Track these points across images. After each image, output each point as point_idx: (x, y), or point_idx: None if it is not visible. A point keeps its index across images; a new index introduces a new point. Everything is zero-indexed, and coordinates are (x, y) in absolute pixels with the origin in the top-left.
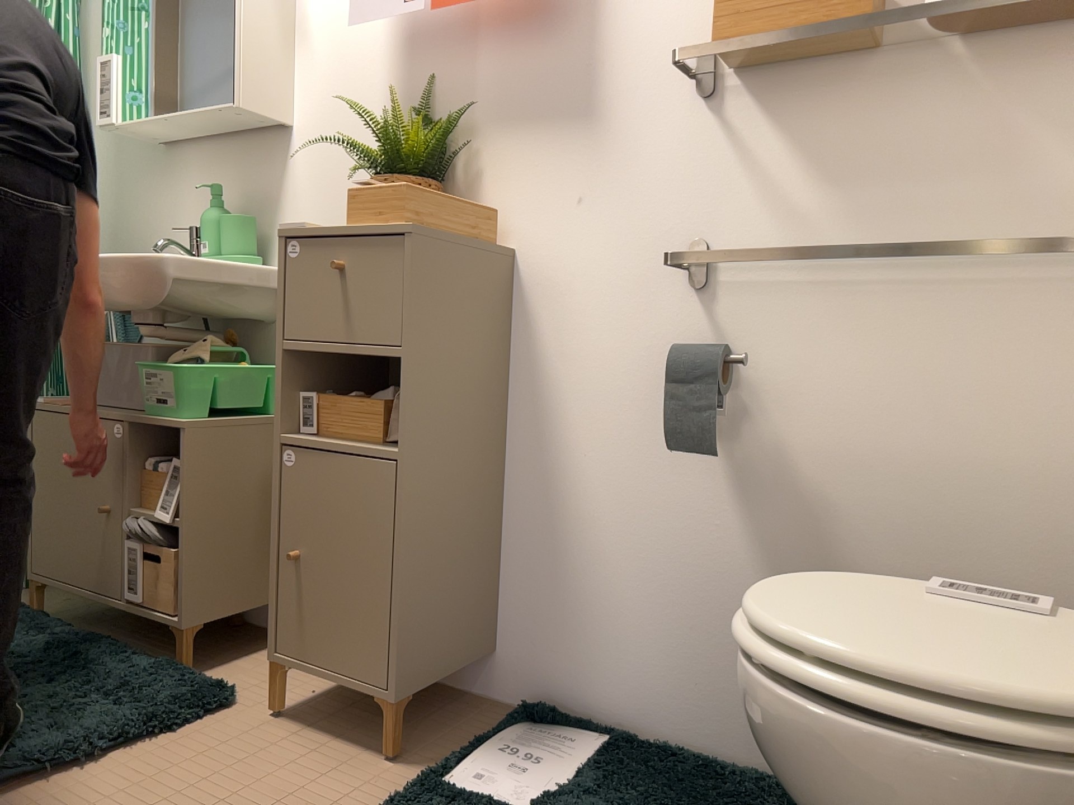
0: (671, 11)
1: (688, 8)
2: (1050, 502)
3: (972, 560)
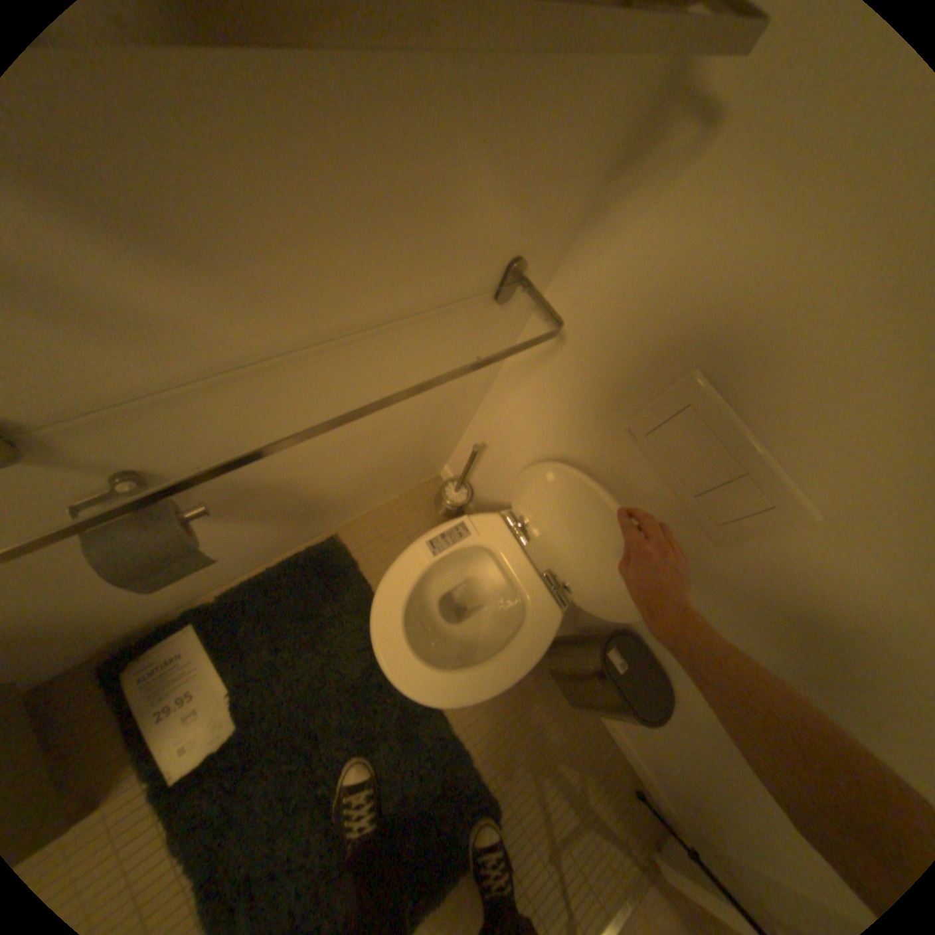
0: None
1: None
2: (423, 411)
3: (381, 448)
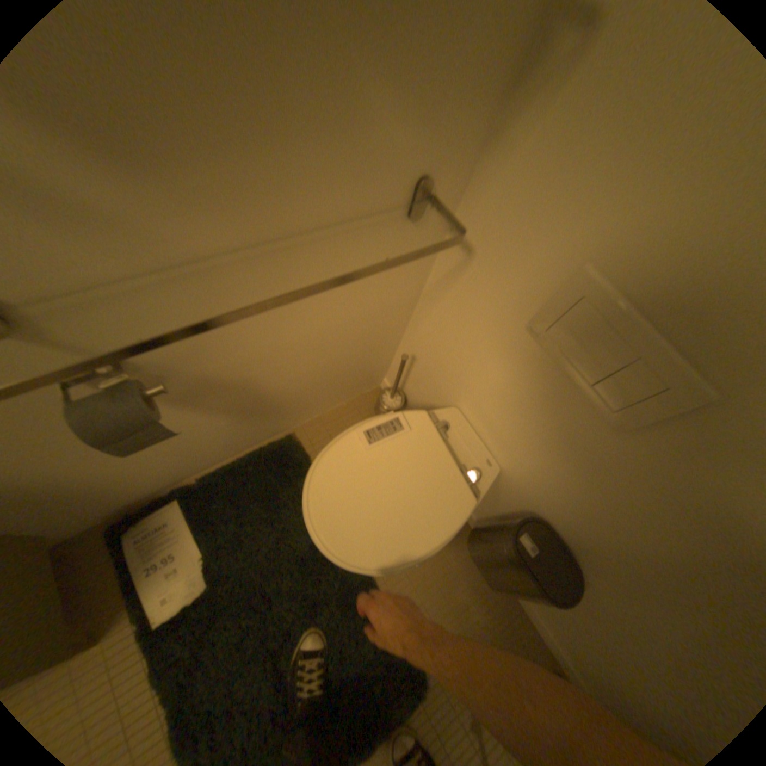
0: None
1: None
2: (356, 323)
3: (323, 356)
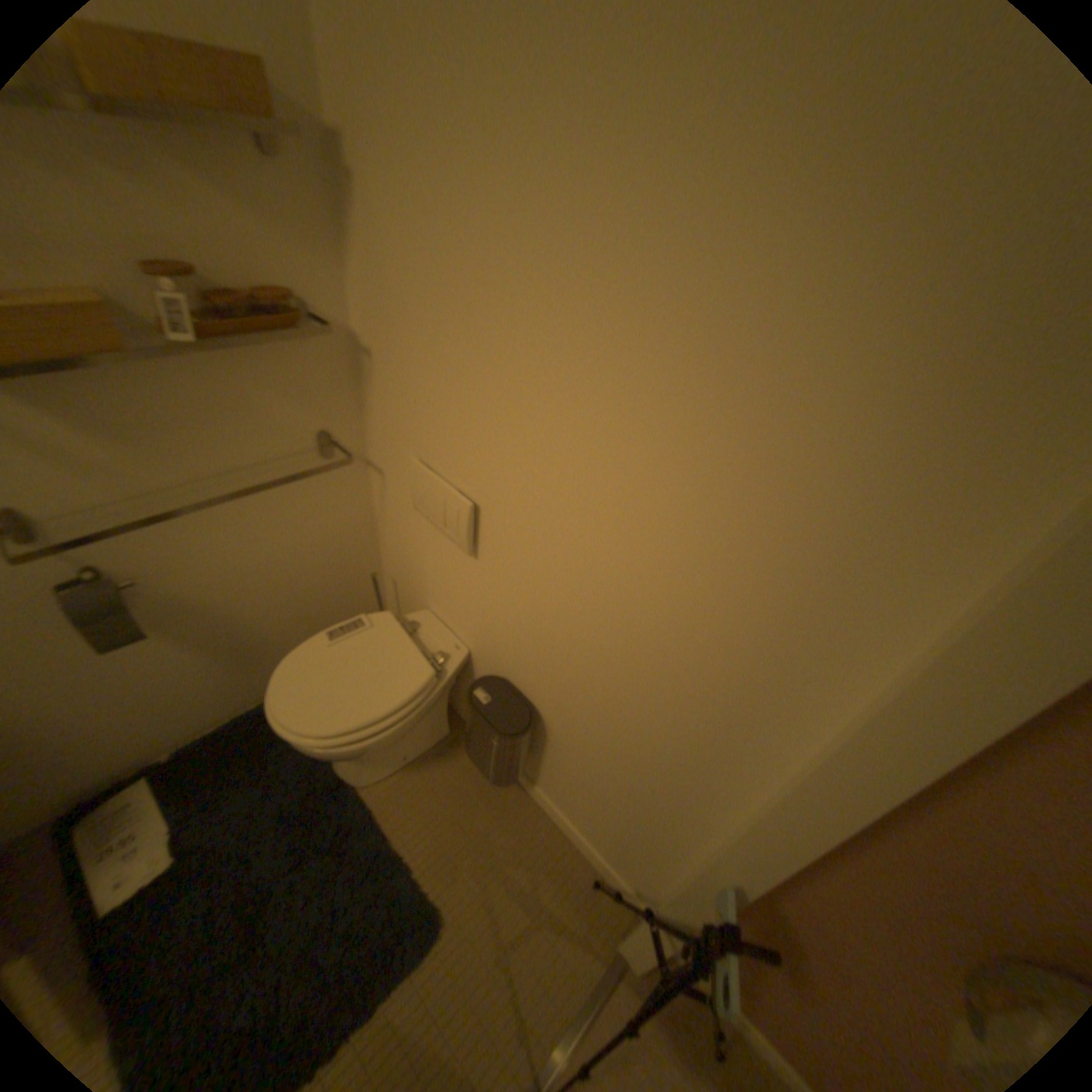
0: None
1: None
2: (317, 551)
3: (293, 587)
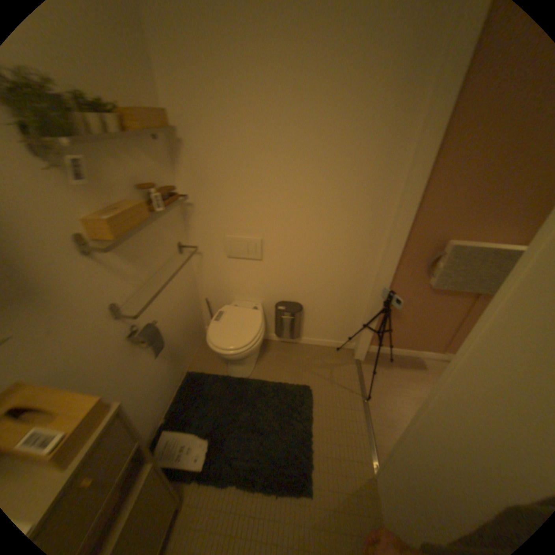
0: (48, 217)
1: (57, 214)
2: (185, 298)
3: (182, 317)
